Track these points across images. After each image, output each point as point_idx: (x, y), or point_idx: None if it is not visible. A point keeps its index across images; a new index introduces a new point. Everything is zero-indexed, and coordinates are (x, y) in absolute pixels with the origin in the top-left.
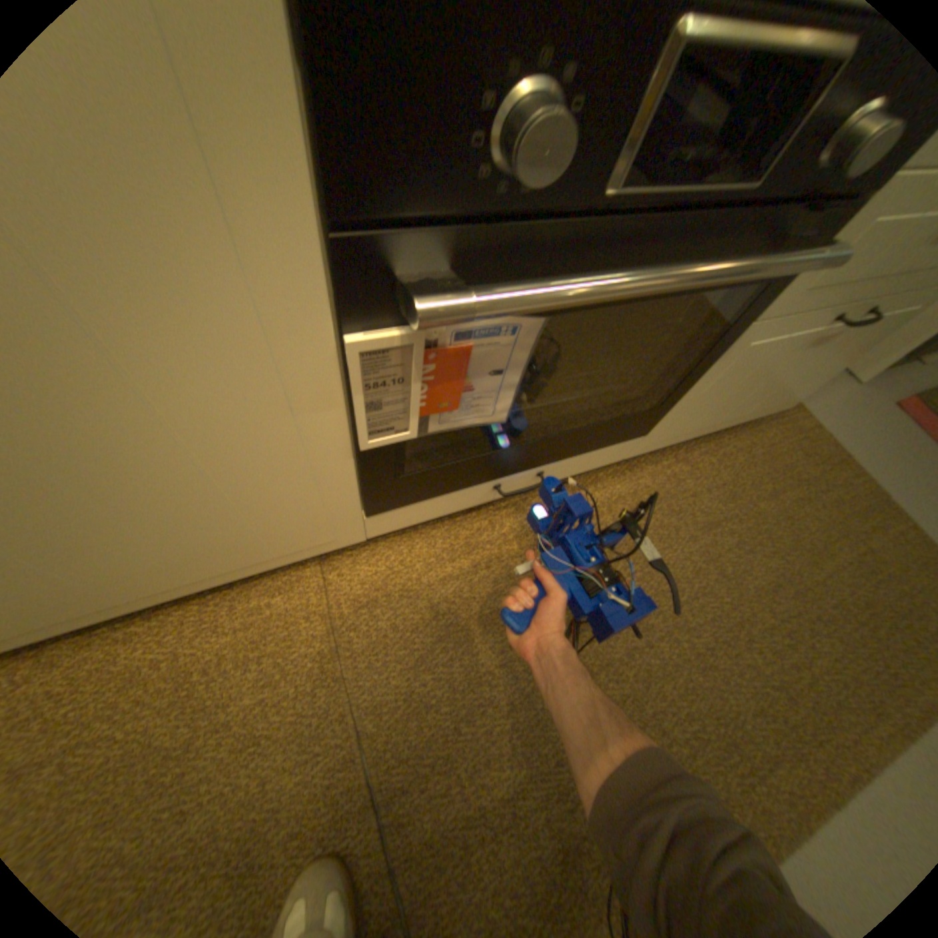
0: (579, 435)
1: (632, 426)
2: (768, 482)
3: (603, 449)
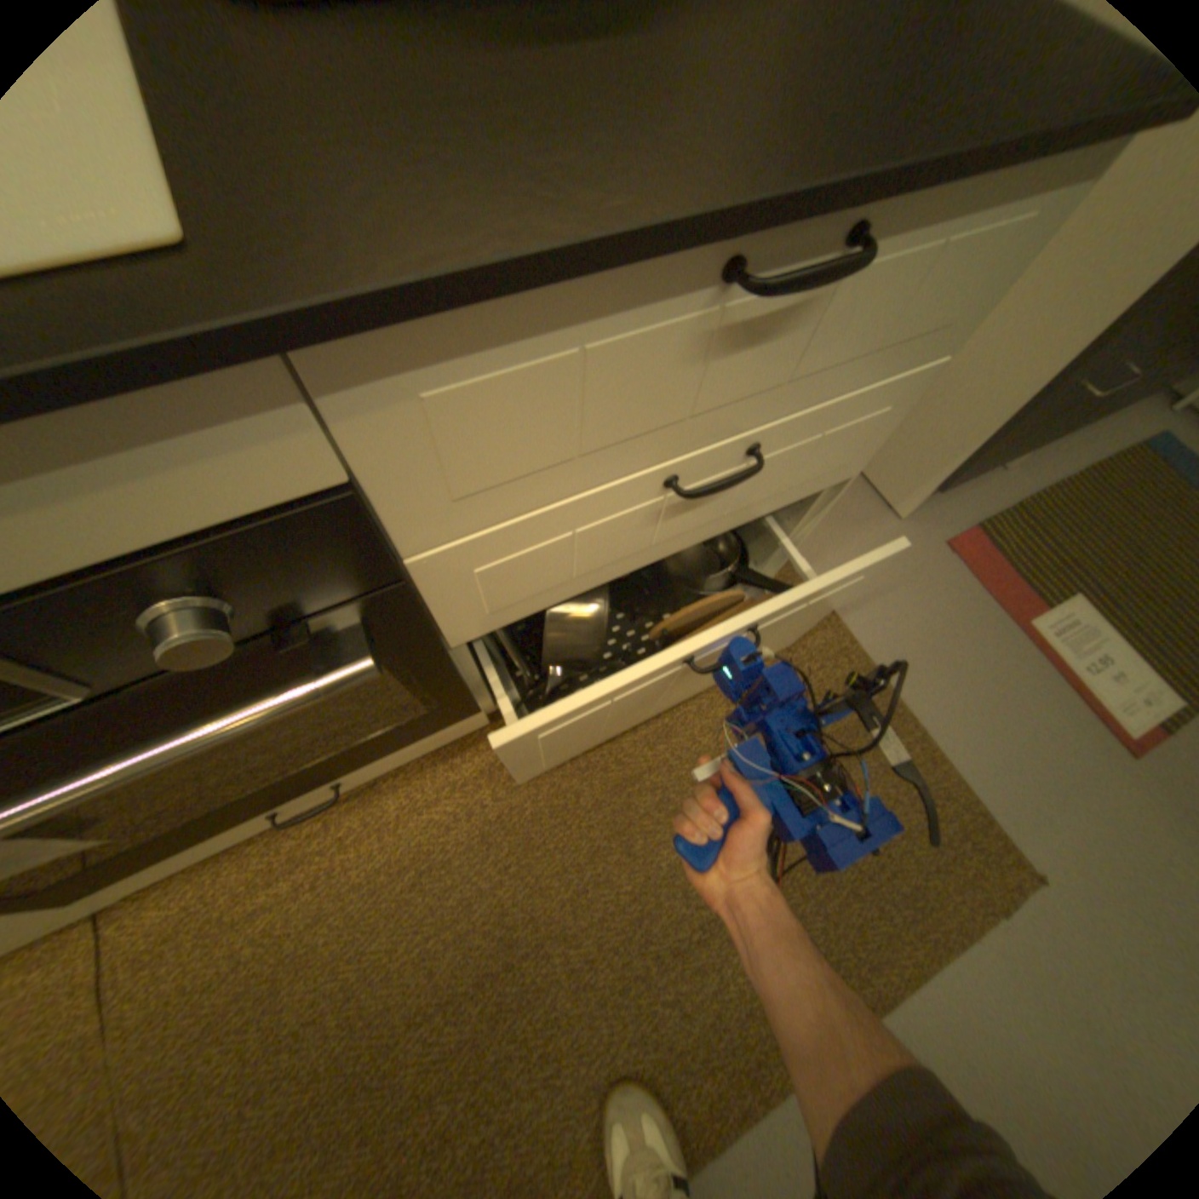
0: (333, 761)
1: (410, 735)
2: (719, 705)
3: (422, 738)
